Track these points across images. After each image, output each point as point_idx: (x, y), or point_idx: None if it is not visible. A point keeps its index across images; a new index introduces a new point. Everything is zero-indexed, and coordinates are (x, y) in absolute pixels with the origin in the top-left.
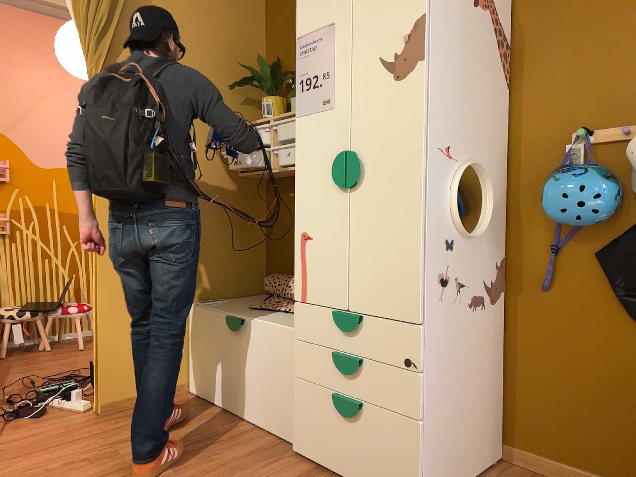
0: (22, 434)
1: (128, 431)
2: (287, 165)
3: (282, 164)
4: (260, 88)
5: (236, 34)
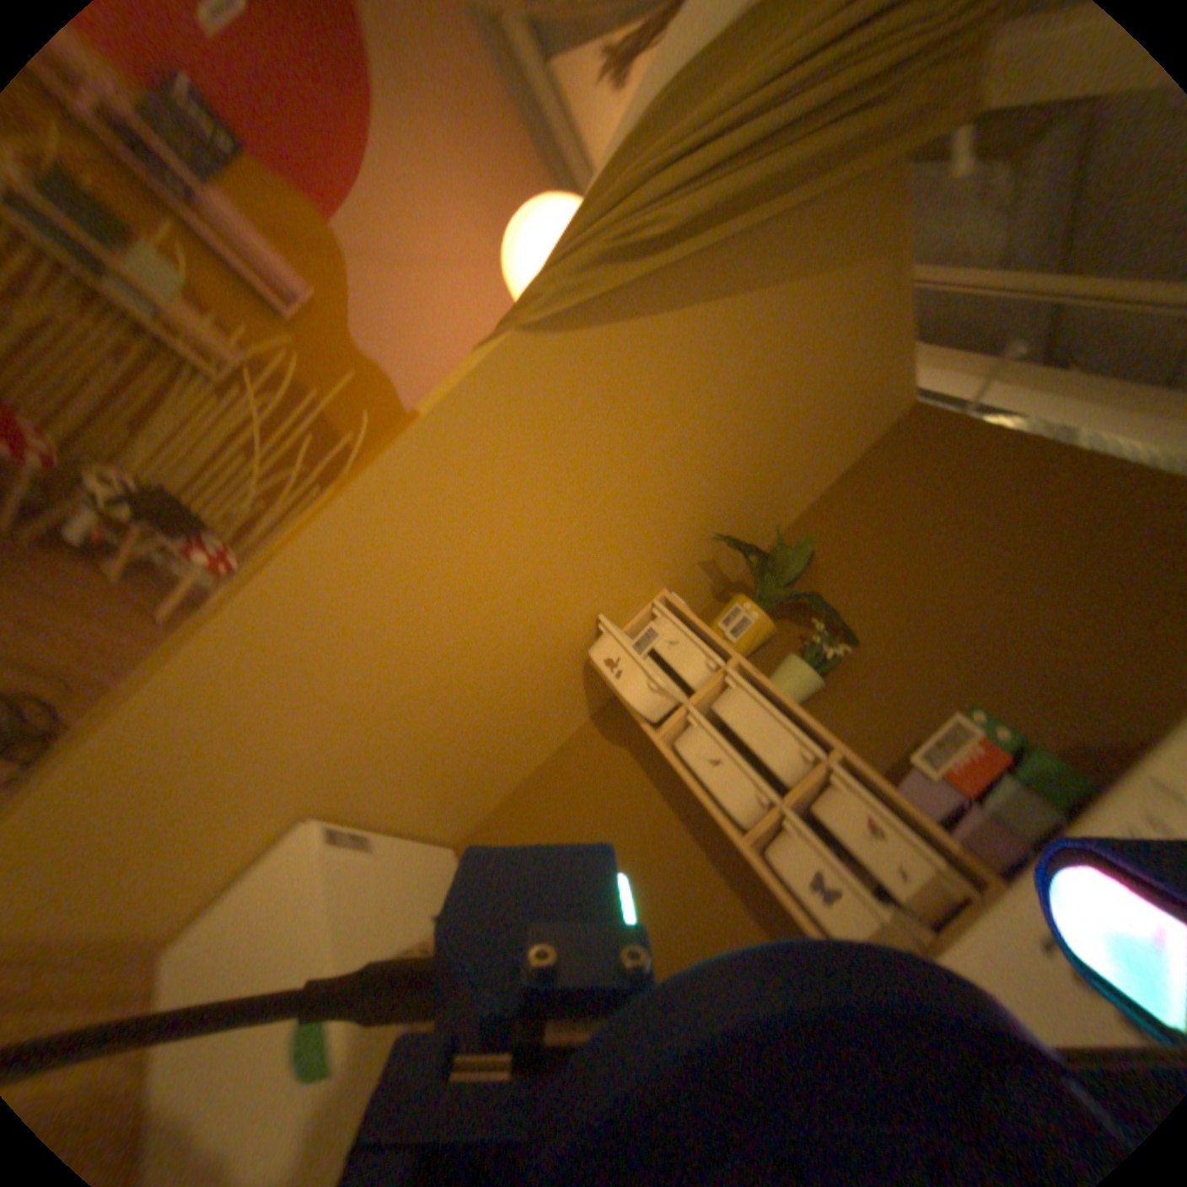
0: None
1: None
2: (696, 778)
3: (687, 764)
4: (757, 582)
5: (794, 461)
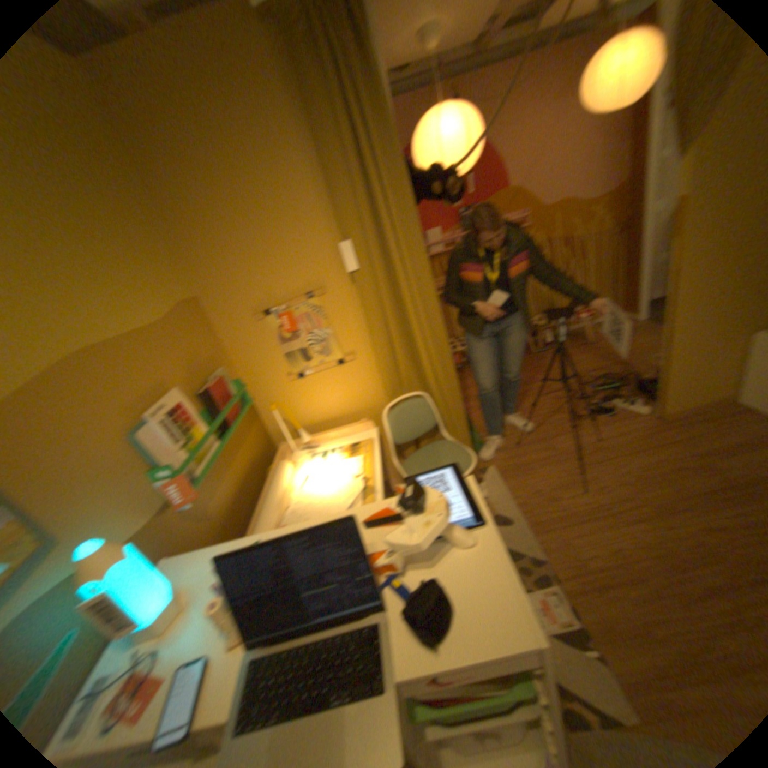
0: (616, 431)
1: (709, 442)
2: None
3: None
4: None
5: None
